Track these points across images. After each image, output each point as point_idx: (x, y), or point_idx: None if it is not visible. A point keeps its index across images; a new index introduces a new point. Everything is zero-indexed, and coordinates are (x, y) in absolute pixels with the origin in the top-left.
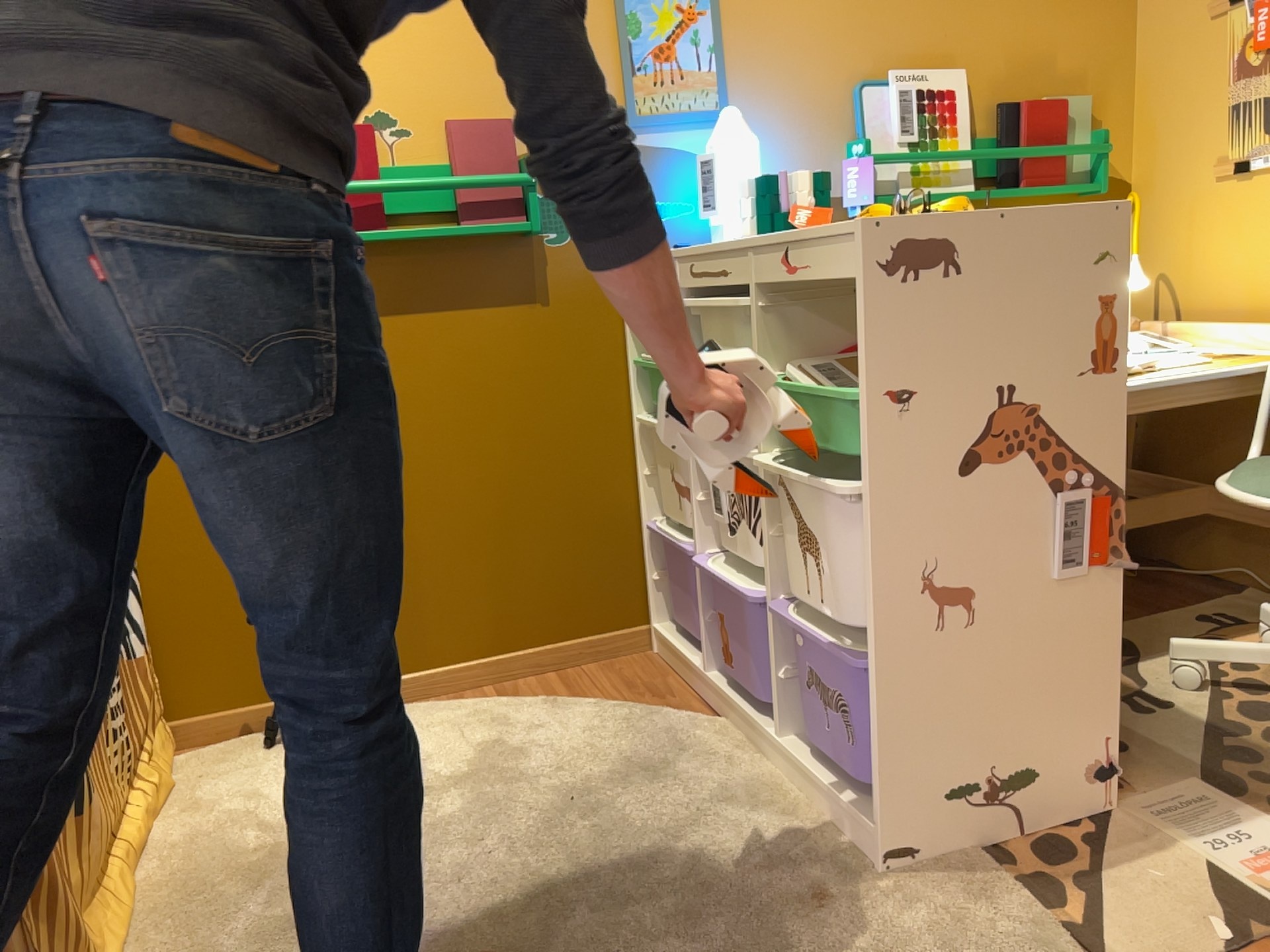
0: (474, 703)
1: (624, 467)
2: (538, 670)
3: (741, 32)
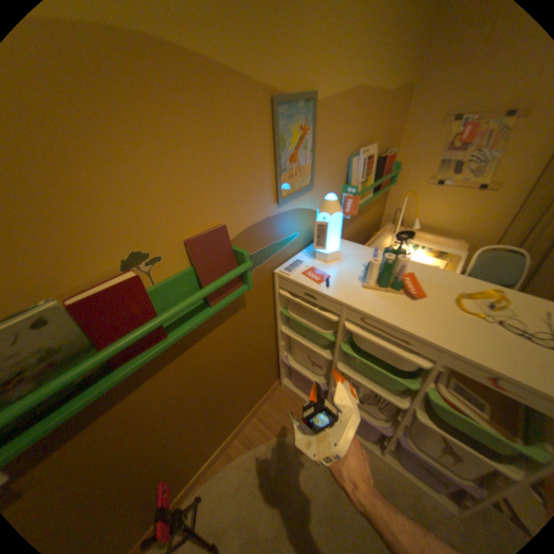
0: (242, 462)
1: (273, 343)
2: (250, 420)
3: (322, 135)
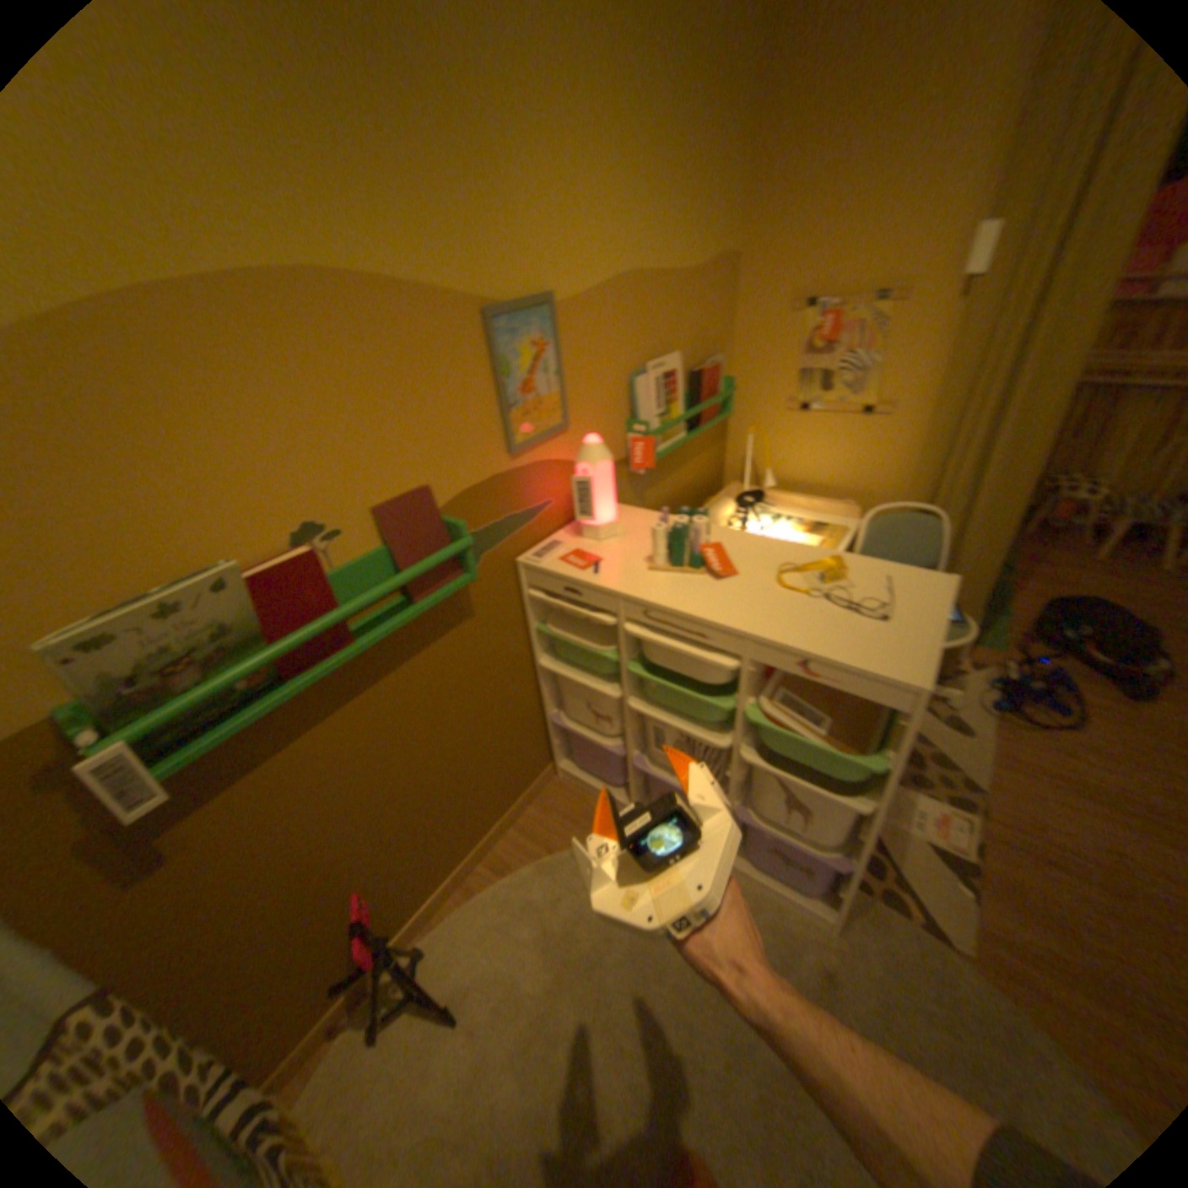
0: (492, 895)
1: (532, 690)
2: (504, 832)
3: (572, 350)
